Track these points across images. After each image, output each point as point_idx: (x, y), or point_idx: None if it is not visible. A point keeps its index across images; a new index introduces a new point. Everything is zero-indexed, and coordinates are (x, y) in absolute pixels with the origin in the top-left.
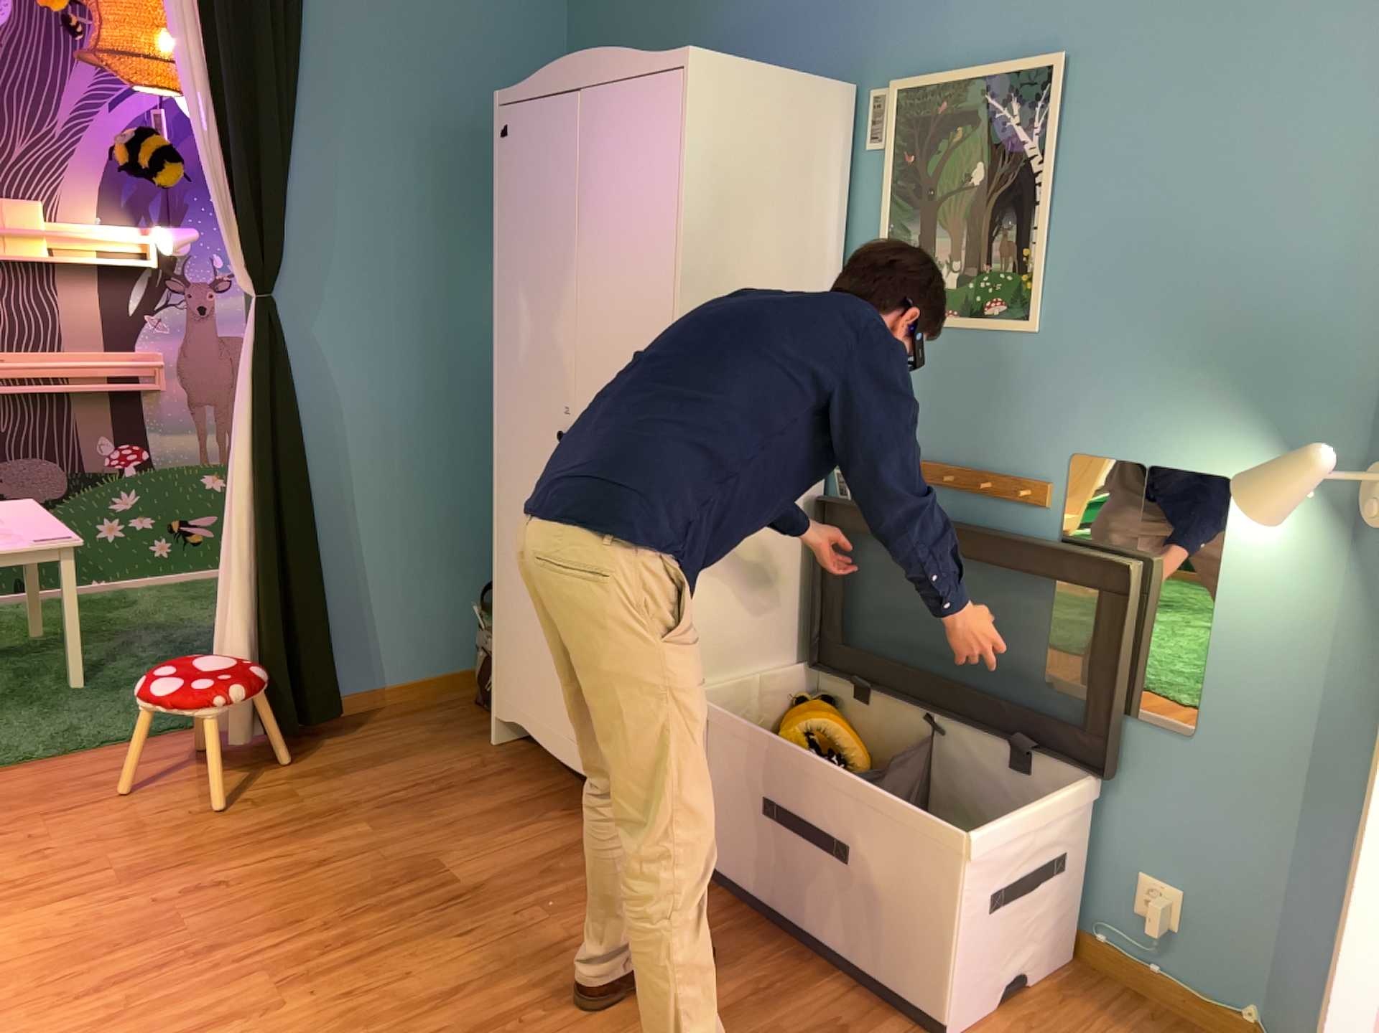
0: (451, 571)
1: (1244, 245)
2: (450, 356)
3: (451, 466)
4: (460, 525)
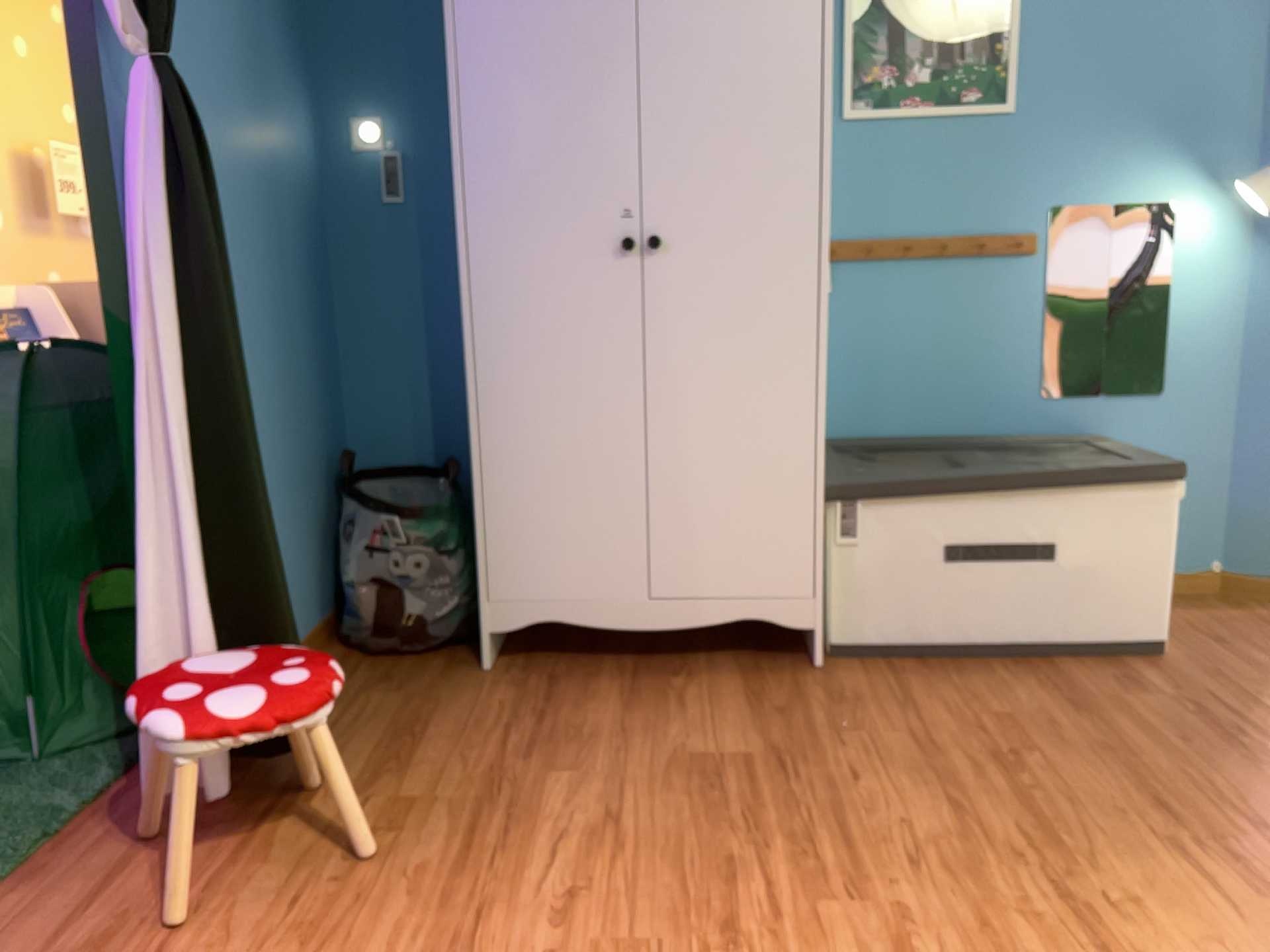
0: (295, 494)
1: (1173, 34)
2: (265, 196)
3: (280, 350)
4: (294, 431)
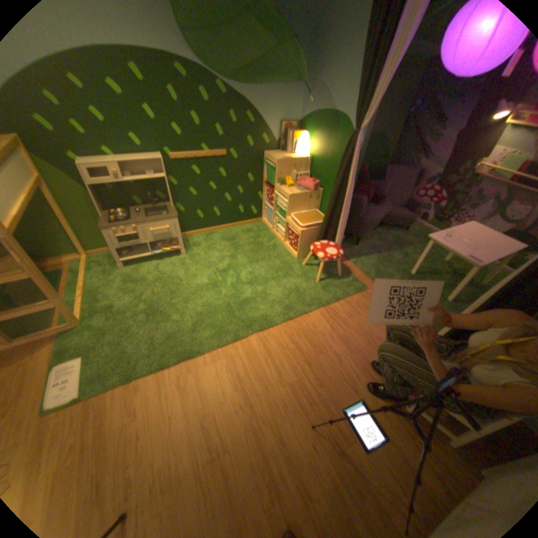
0: None
1: None
2: None
3: None
4: None
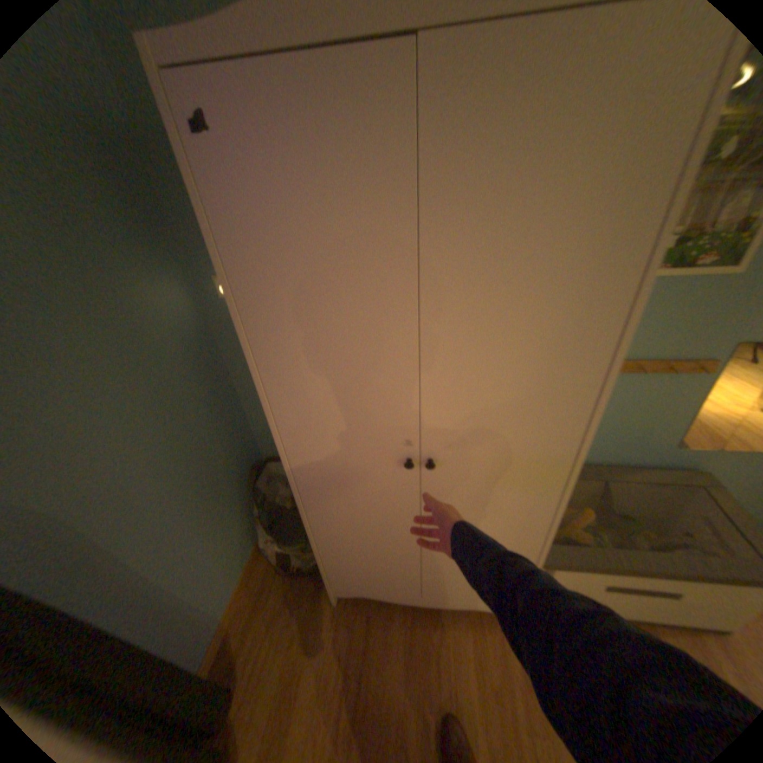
0: (220, 522)
1: None
2: (142, 390)
3: (187, 466)
4: (212, 493)
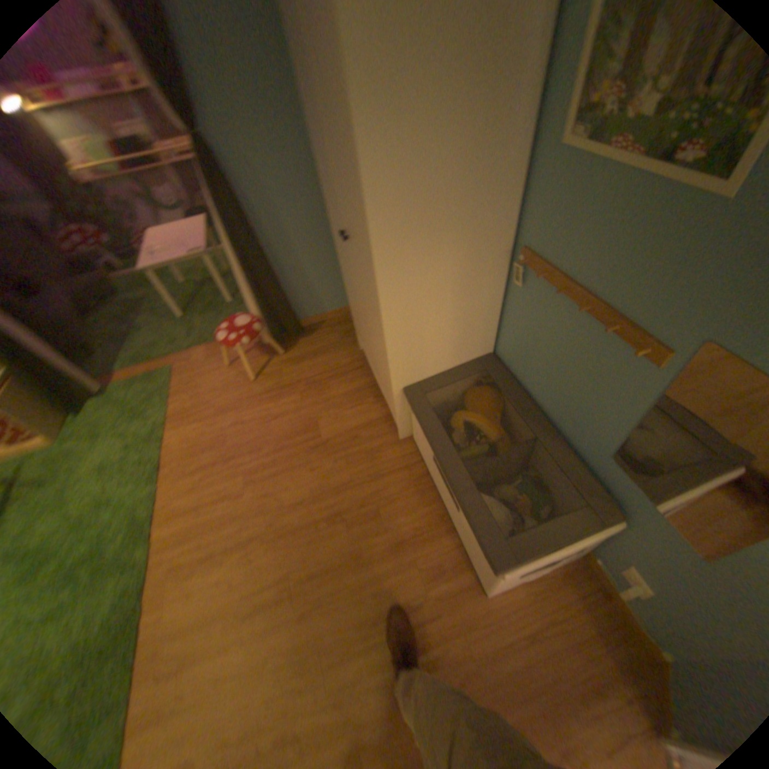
0: None
1: None
2: None
3: None
4: None
